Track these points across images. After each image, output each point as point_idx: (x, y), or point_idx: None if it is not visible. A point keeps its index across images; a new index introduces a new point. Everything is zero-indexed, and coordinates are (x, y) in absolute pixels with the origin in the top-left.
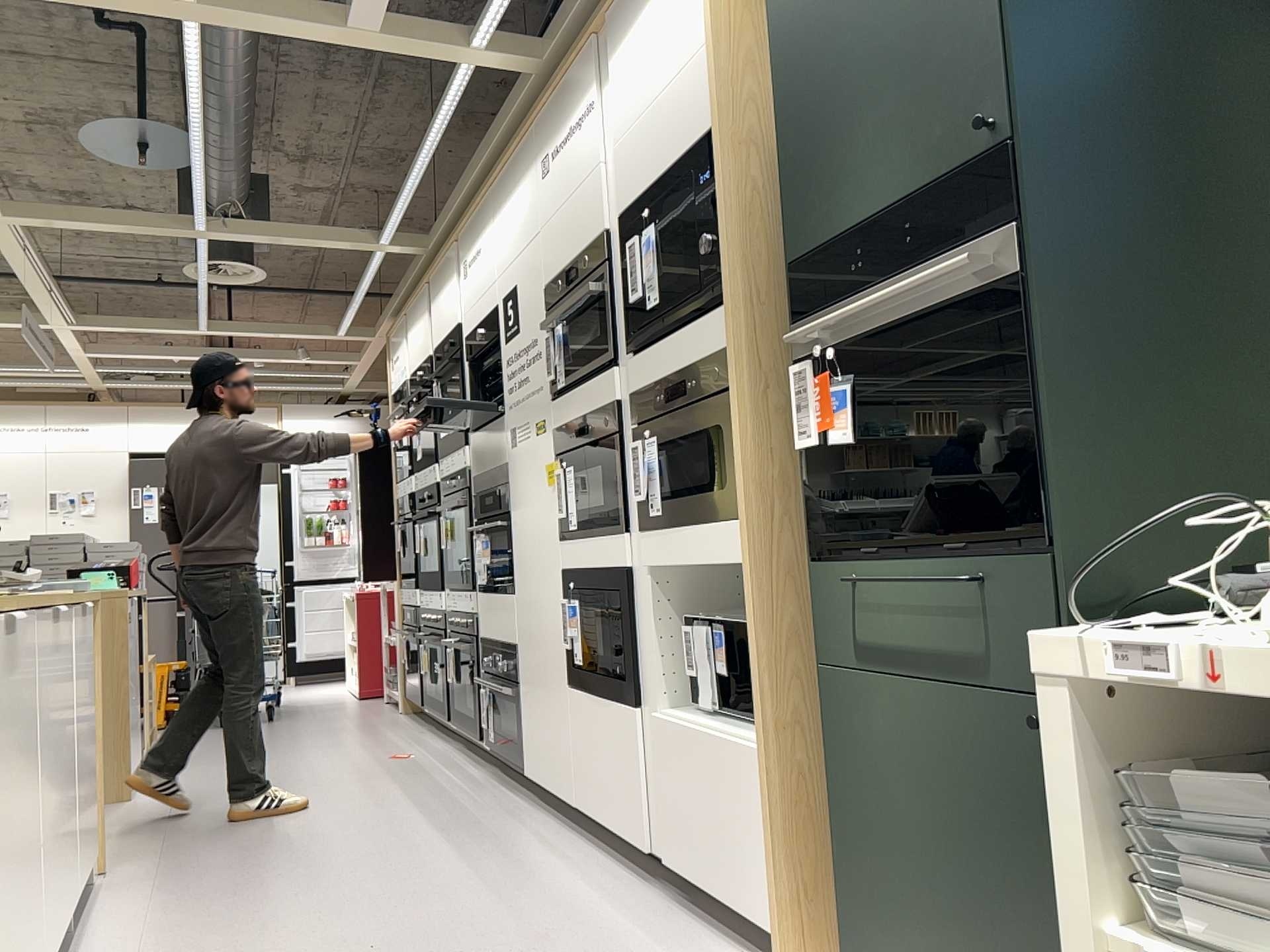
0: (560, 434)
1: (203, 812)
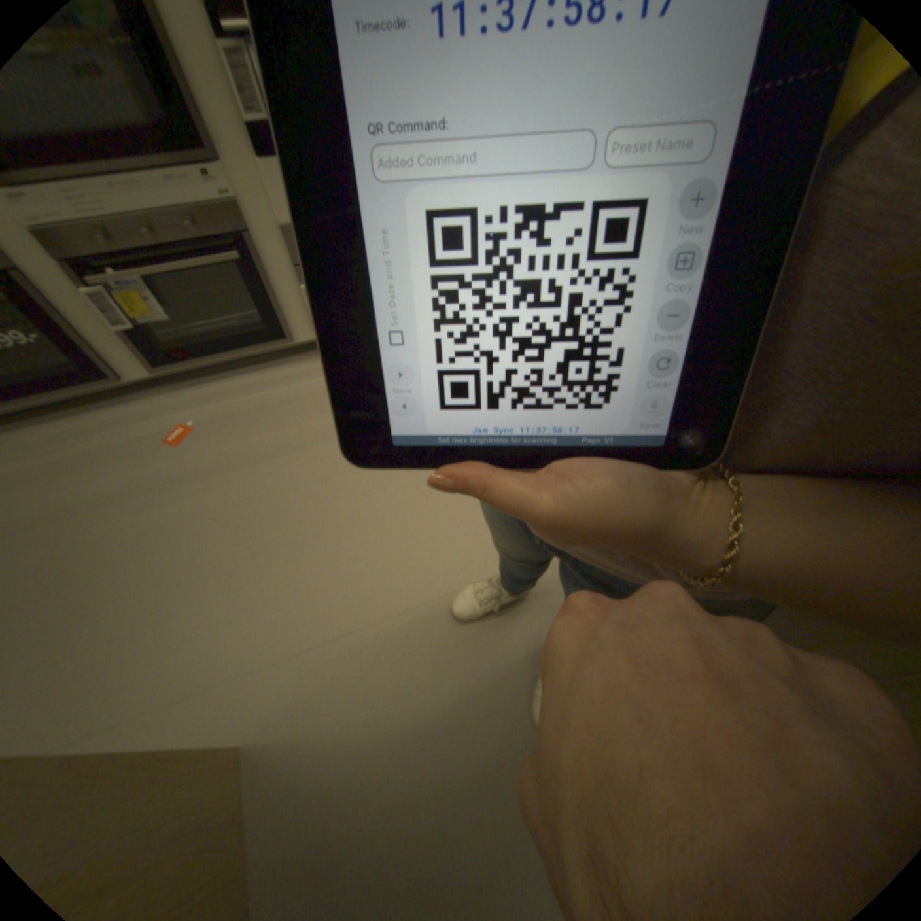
0: None
1: (363, 586)
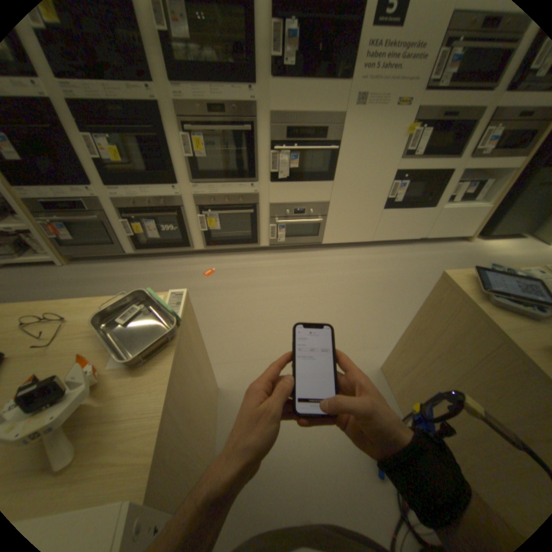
0: (428, 110)
1: (273, 344)
